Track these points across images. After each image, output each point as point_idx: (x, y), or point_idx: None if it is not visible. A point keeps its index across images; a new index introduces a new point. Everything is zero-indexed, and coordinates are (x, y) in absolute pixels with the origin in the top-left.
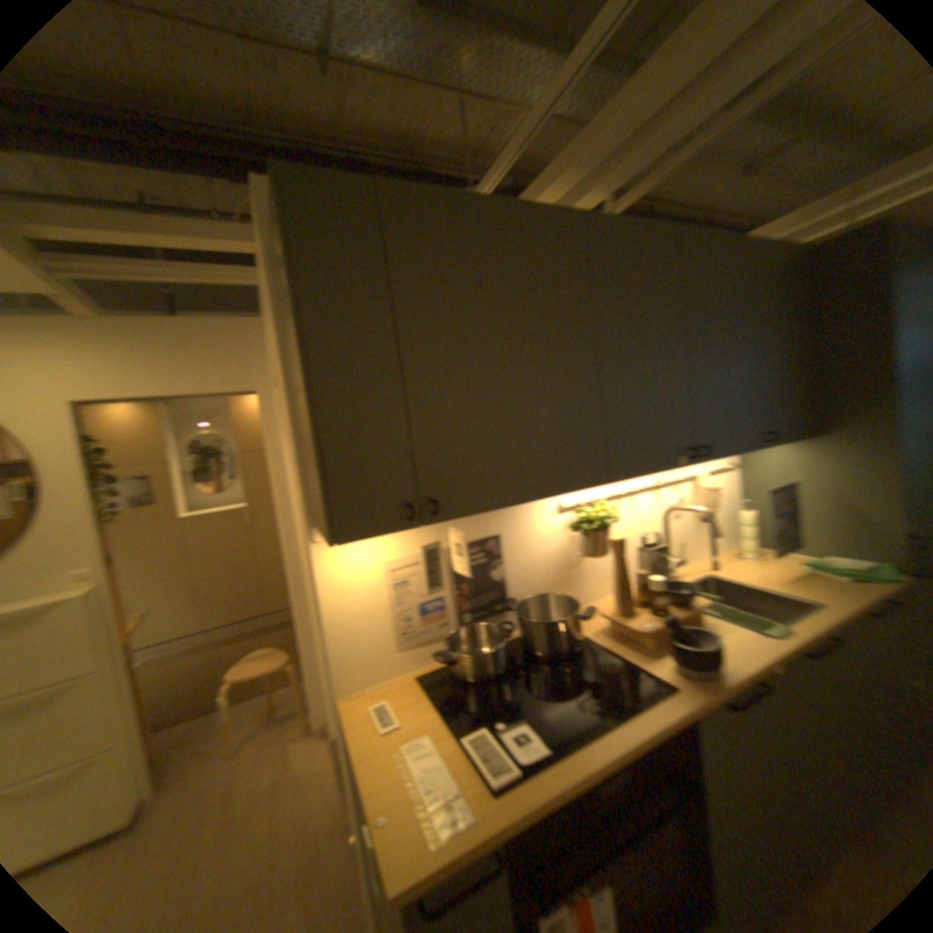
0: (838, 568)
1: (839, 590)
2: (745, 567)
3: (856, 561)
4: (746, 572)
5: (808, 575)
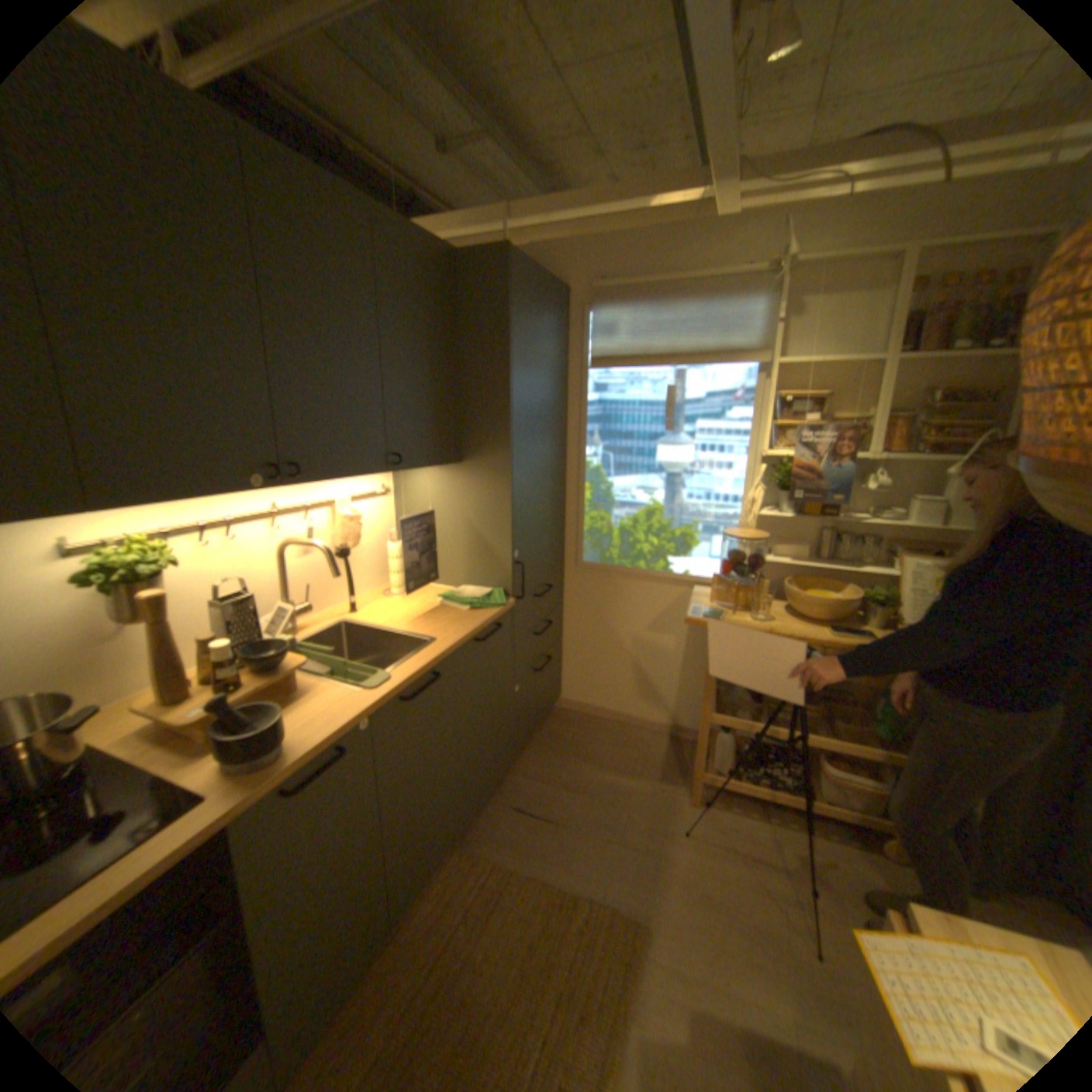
0: (463, 598)
1: (454, 621)
2: (385, 605)
3: (478, 589)
4: (382, 611)
5: (437, 608)
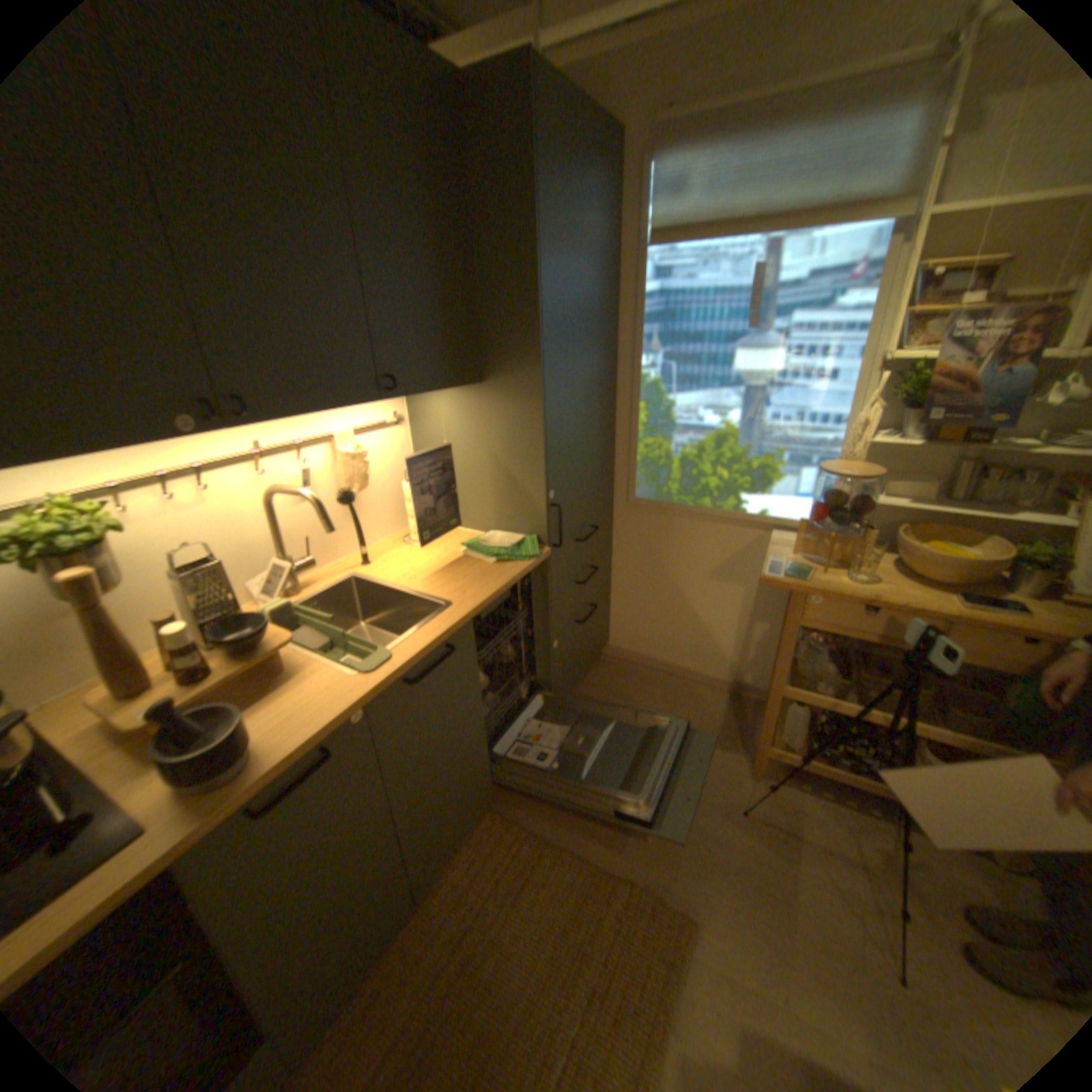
0: (490, 547)
1: (477, 577)
2: (403, 554)
3: (509, 536)
4: (398, 563)
5: (460, 559)
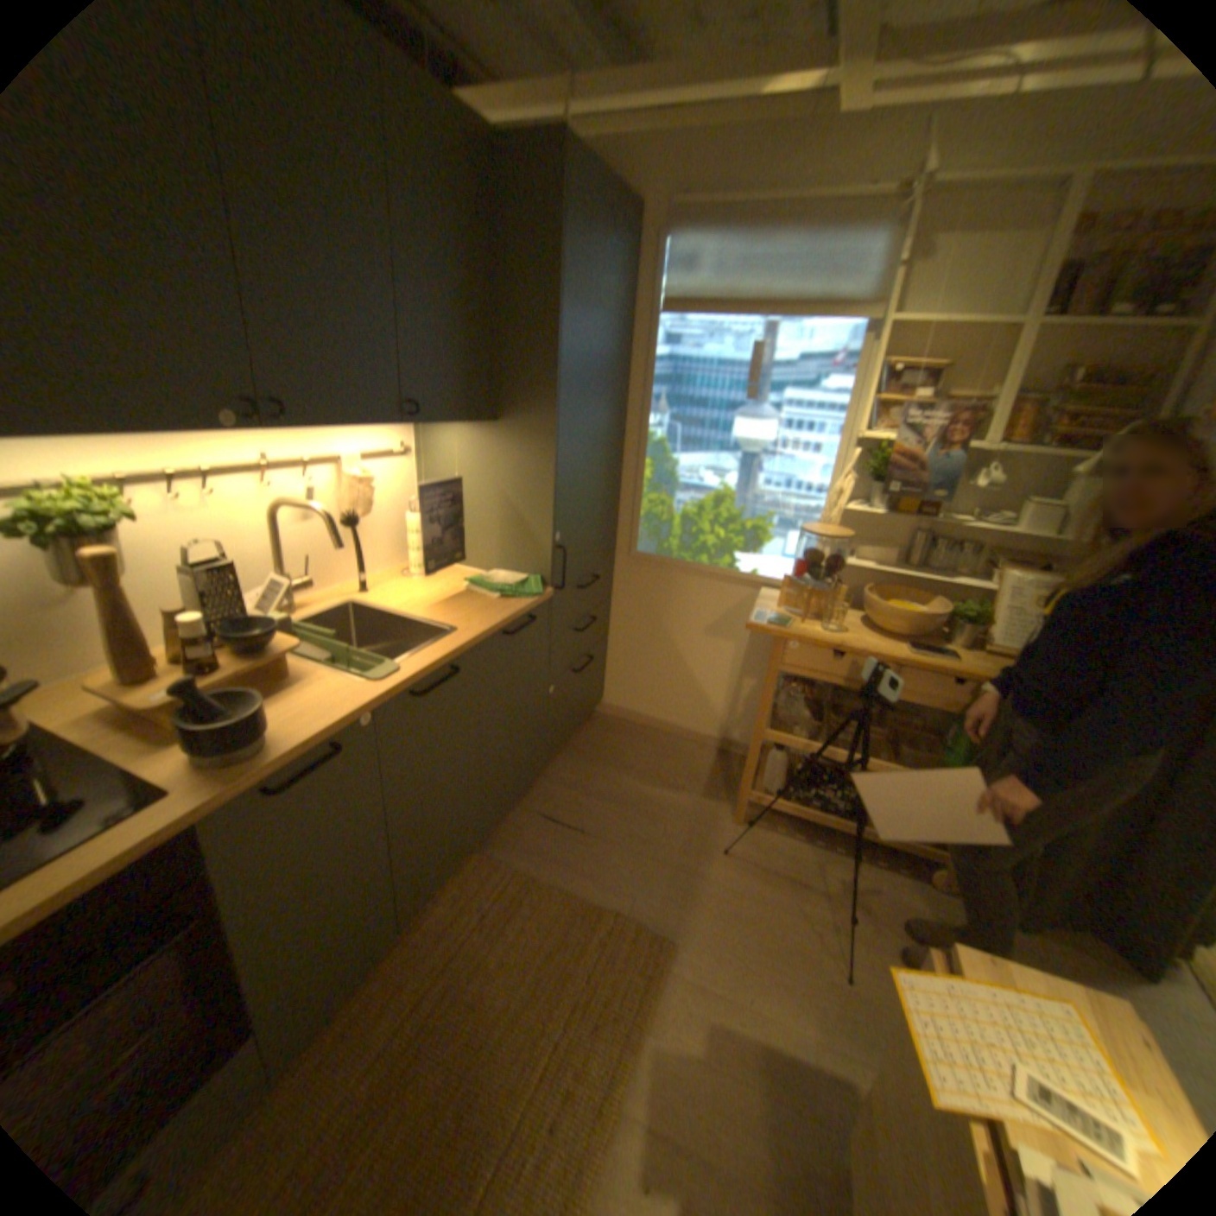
0: (494, 585)
1: (481, 610)
2: (403, 587)
3: (512, 576)
4: (399, 595)
5: (463, 595)
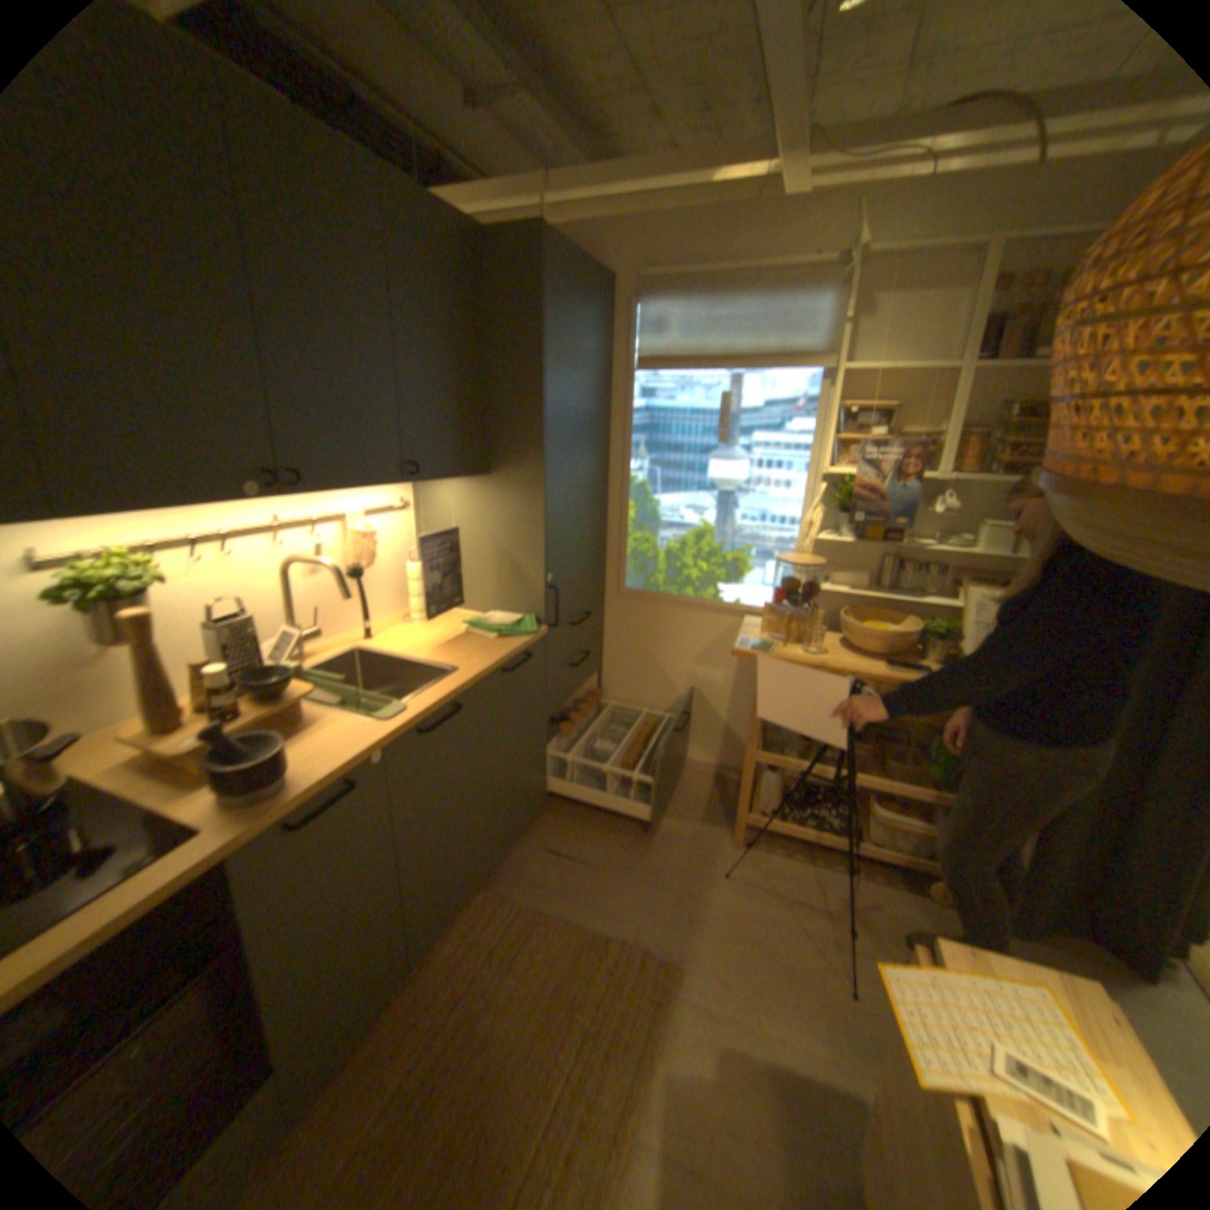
0: (491, 624)
1: (481, 649)
2: (406, 631)
3: (509, 615)
4: (402, 637)
5: (463, 635)
